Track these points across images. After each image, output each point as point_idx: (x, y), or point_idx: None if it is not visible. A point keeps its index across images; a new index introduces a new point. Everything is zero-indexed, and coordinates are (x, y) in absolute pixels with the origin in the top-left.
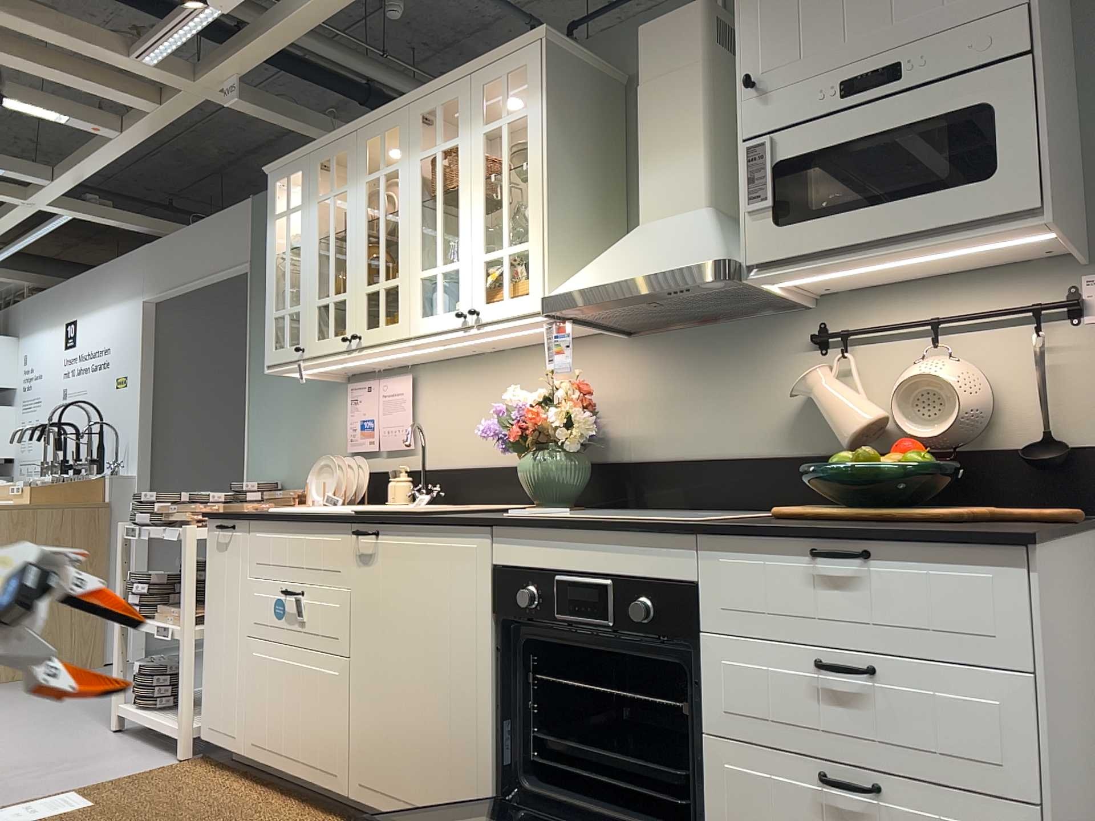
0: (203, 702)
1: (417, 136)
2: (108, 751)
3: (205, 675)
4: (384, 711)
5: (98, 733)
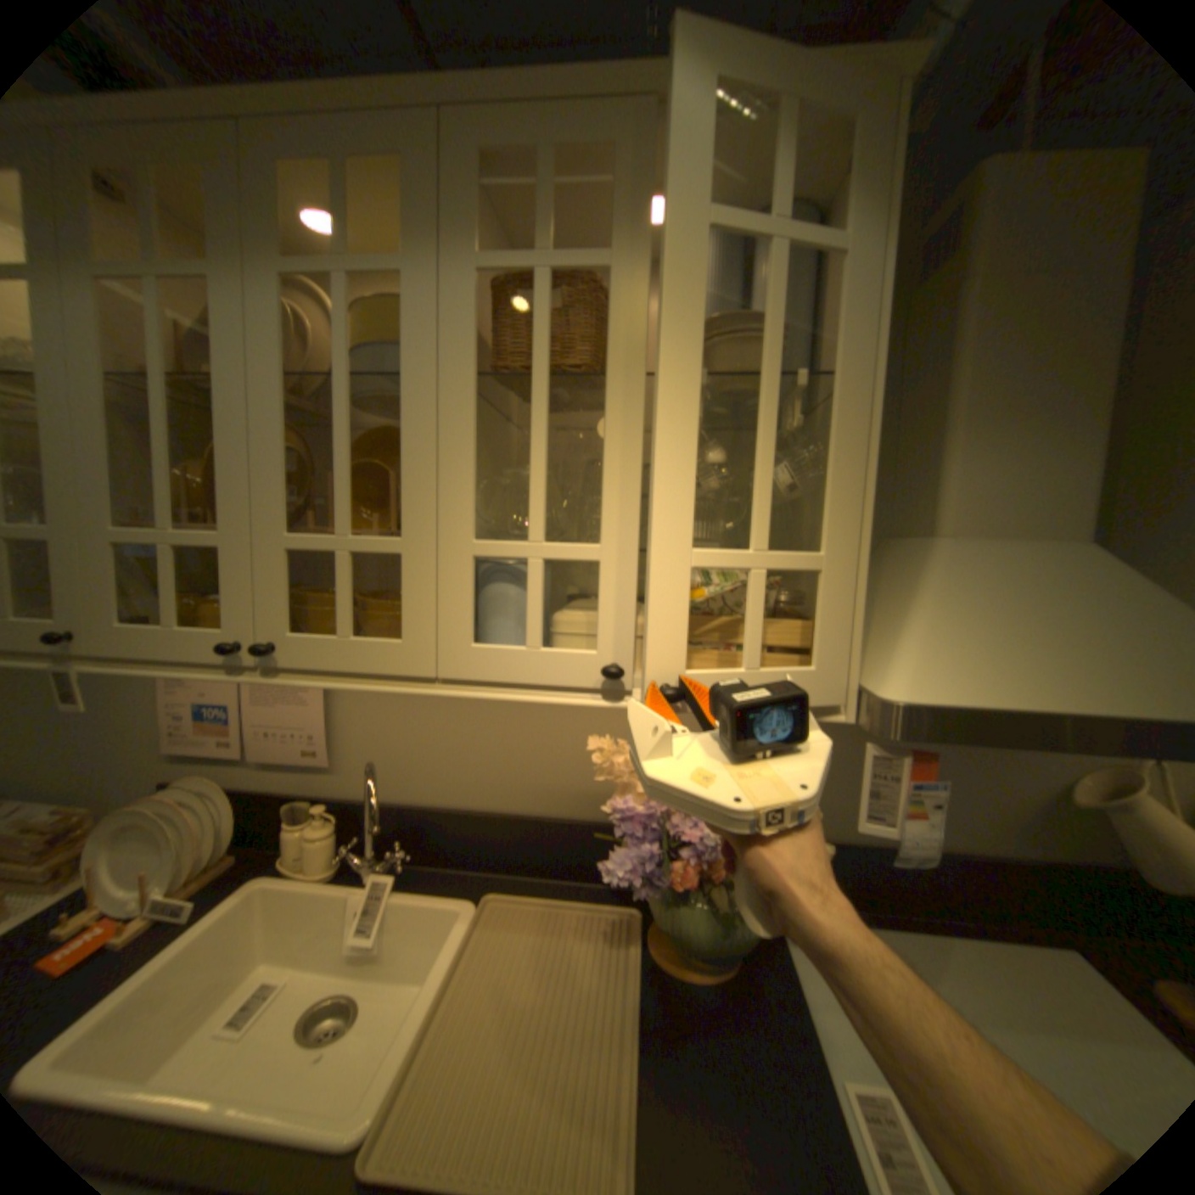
0: None
1: (466, 198)
2: None
3: None
4: None
5: None
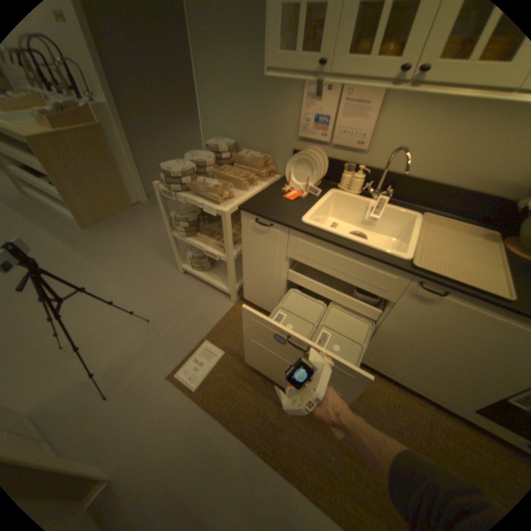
0: (244, 288)
1: None
2: (193, 294)
3: (246, 280)
4: (404, 355)
5: (176, 275)
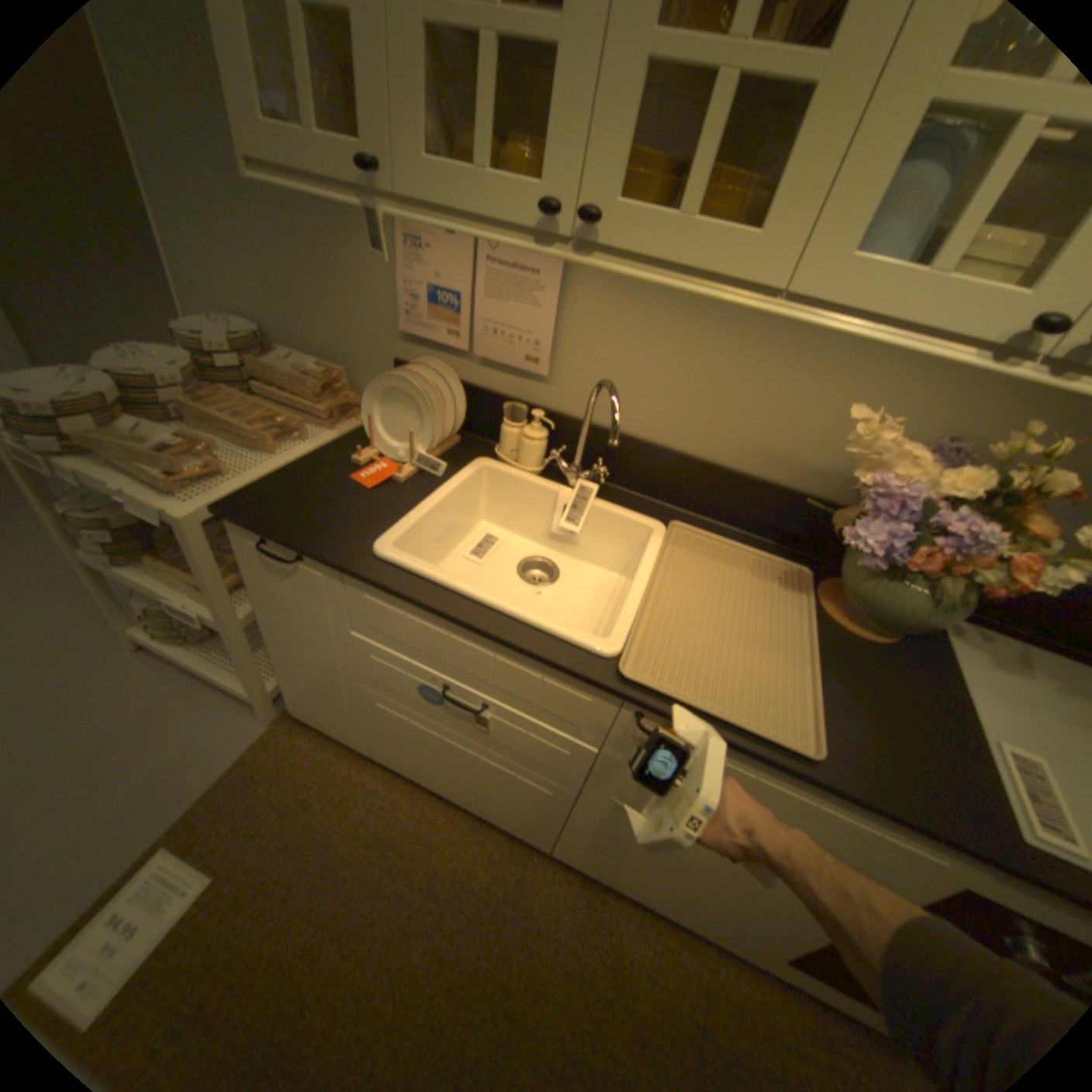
0: (284, 693)
1: None
2: (152, 710)
3: (281, 676)
4: (638, 854)
5: (112, 659)
